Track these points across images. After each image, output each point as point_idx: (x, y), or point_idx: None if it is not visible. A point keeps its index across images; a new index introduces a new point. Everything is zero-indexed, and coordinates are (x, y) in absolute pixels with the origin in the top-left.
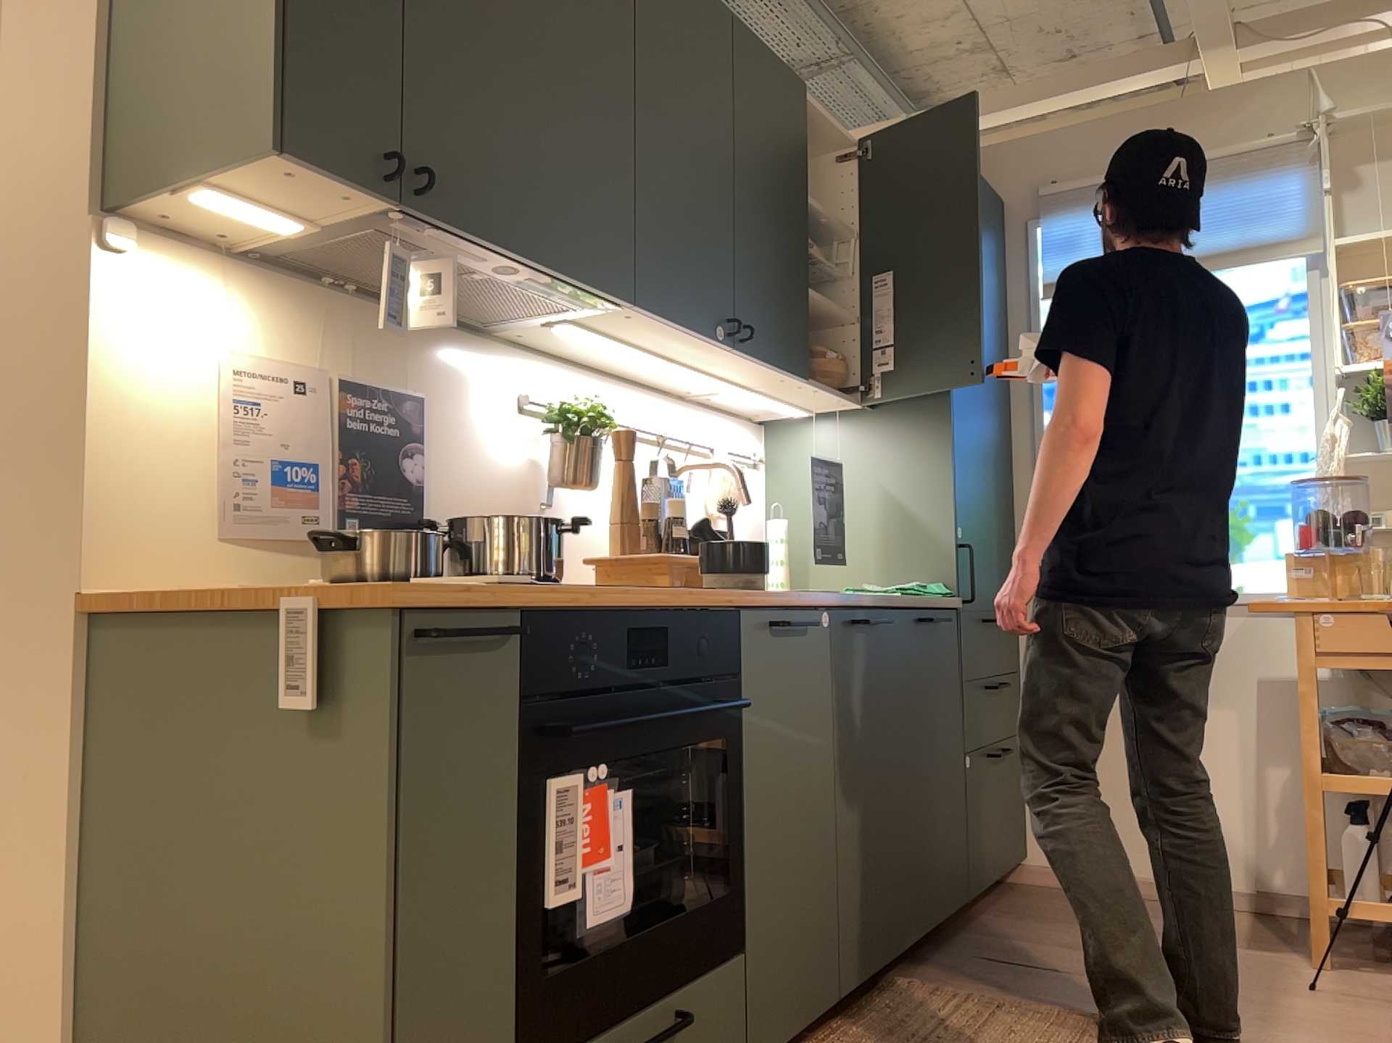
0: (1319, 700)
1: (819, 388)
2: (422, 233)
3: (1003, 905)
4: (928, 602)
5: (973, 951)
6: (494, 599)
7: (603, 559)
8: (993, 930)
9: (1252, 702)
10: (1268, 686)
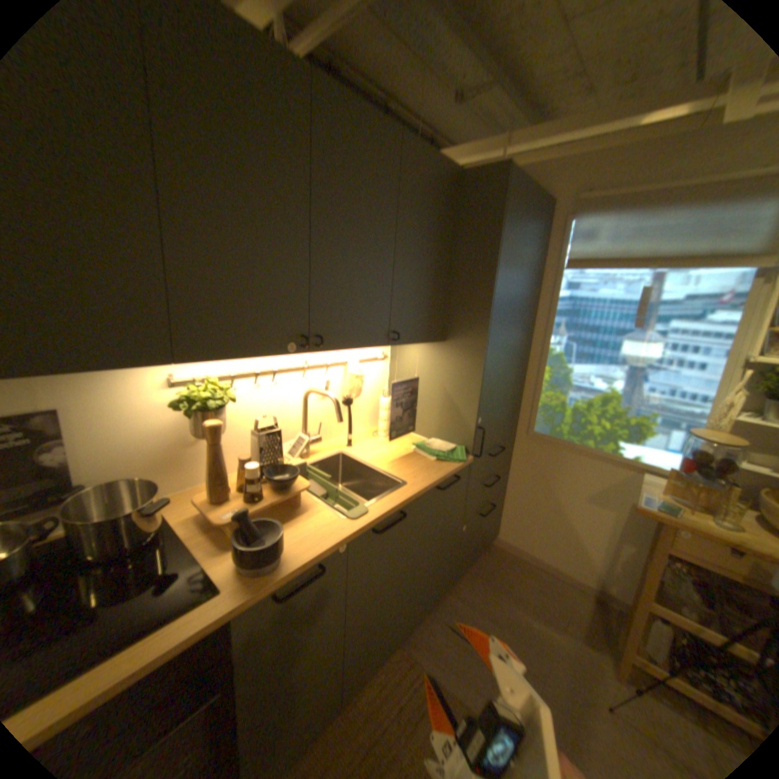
0: (665, 572)
1: (399, 345)
2: None
3: (478, 568)
4: (447, 471)
5: (447, 619)
6: None
7: (198, 508)
8: (464, 596)
9: (626, 515)
10: (639, 511)
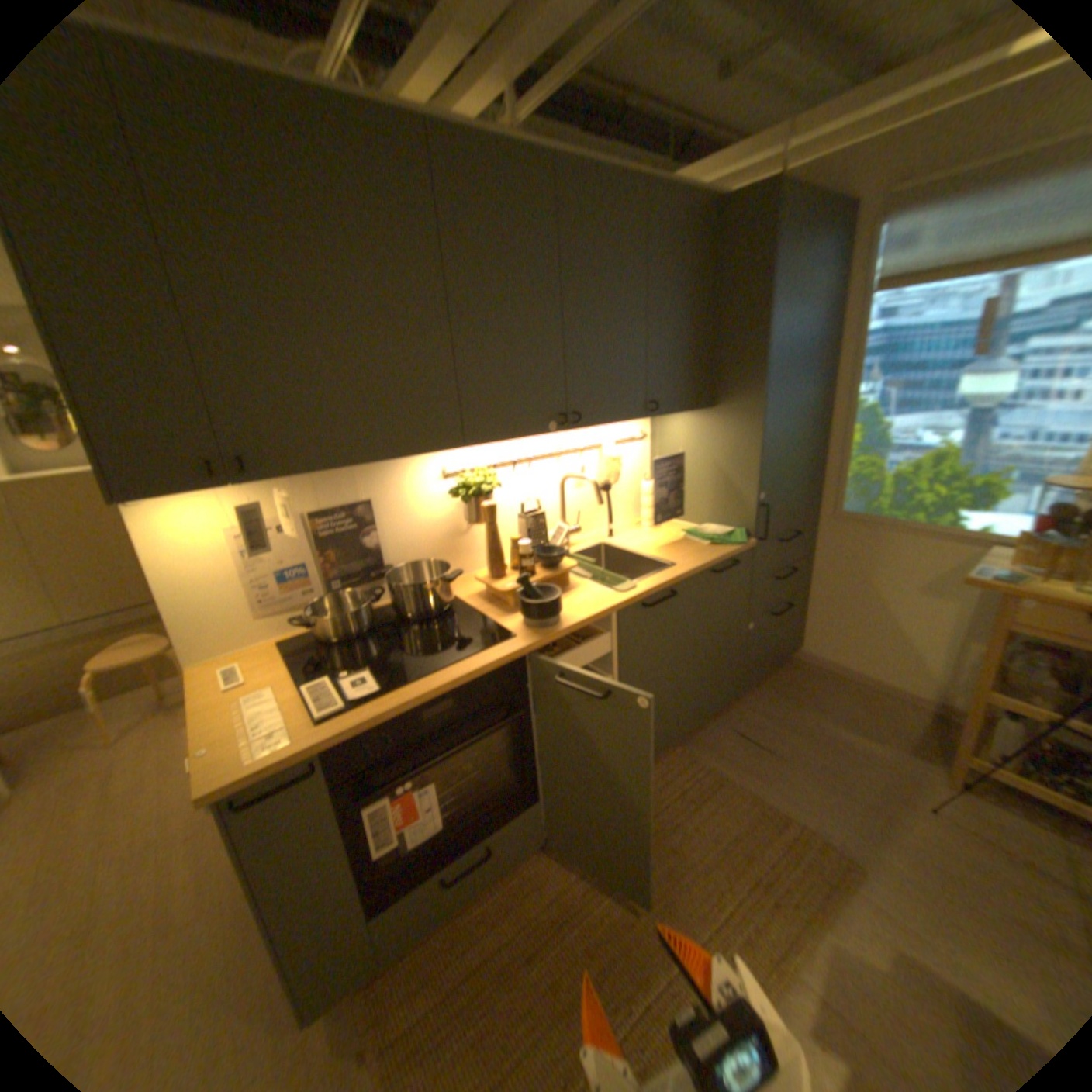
0: (1003, 652)
1: (658, 415)
2: (272, 477)
3: (774, 681)
4: (722, 553)
5: (734, 725)
6: (289, 762)
7: (481, 581)
8: (756, 706)
9: (972, 604)
10: (989, 597)
